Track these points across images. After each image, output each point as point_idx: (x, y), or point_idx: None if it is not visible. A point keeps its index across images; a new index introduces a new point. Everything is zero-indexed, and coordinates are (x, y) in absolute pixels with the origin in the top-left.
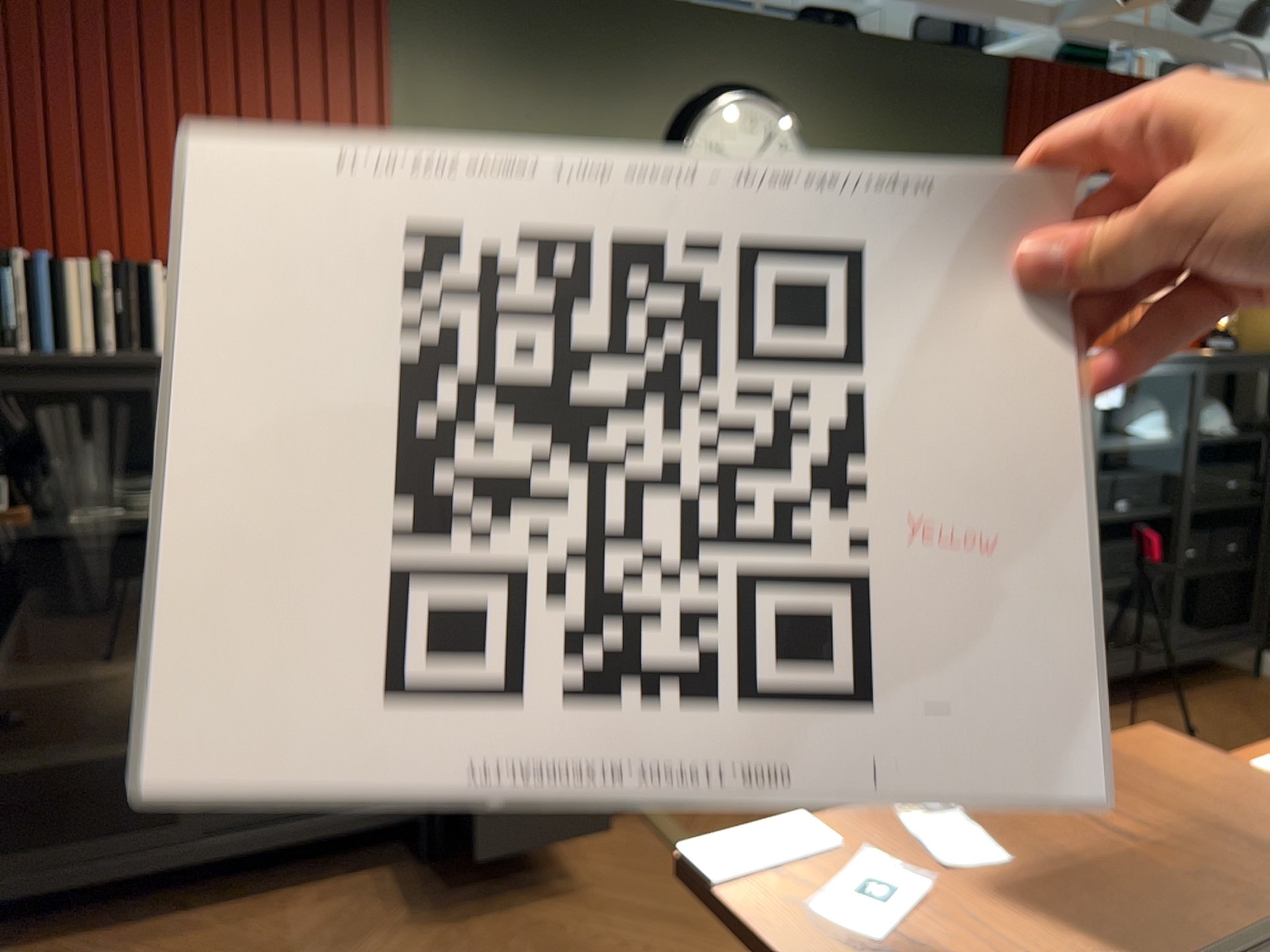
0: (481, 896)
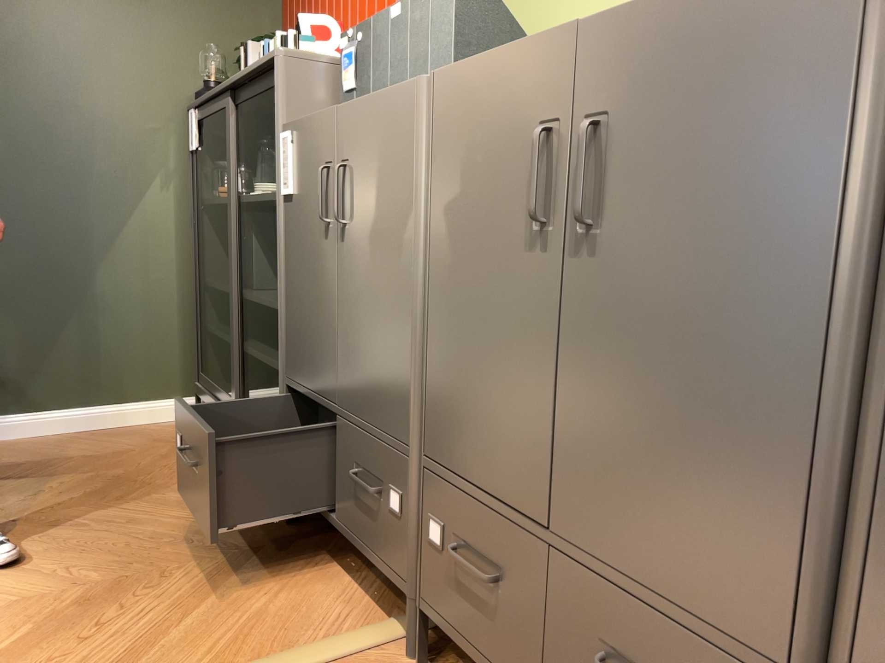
0: (227, 547)
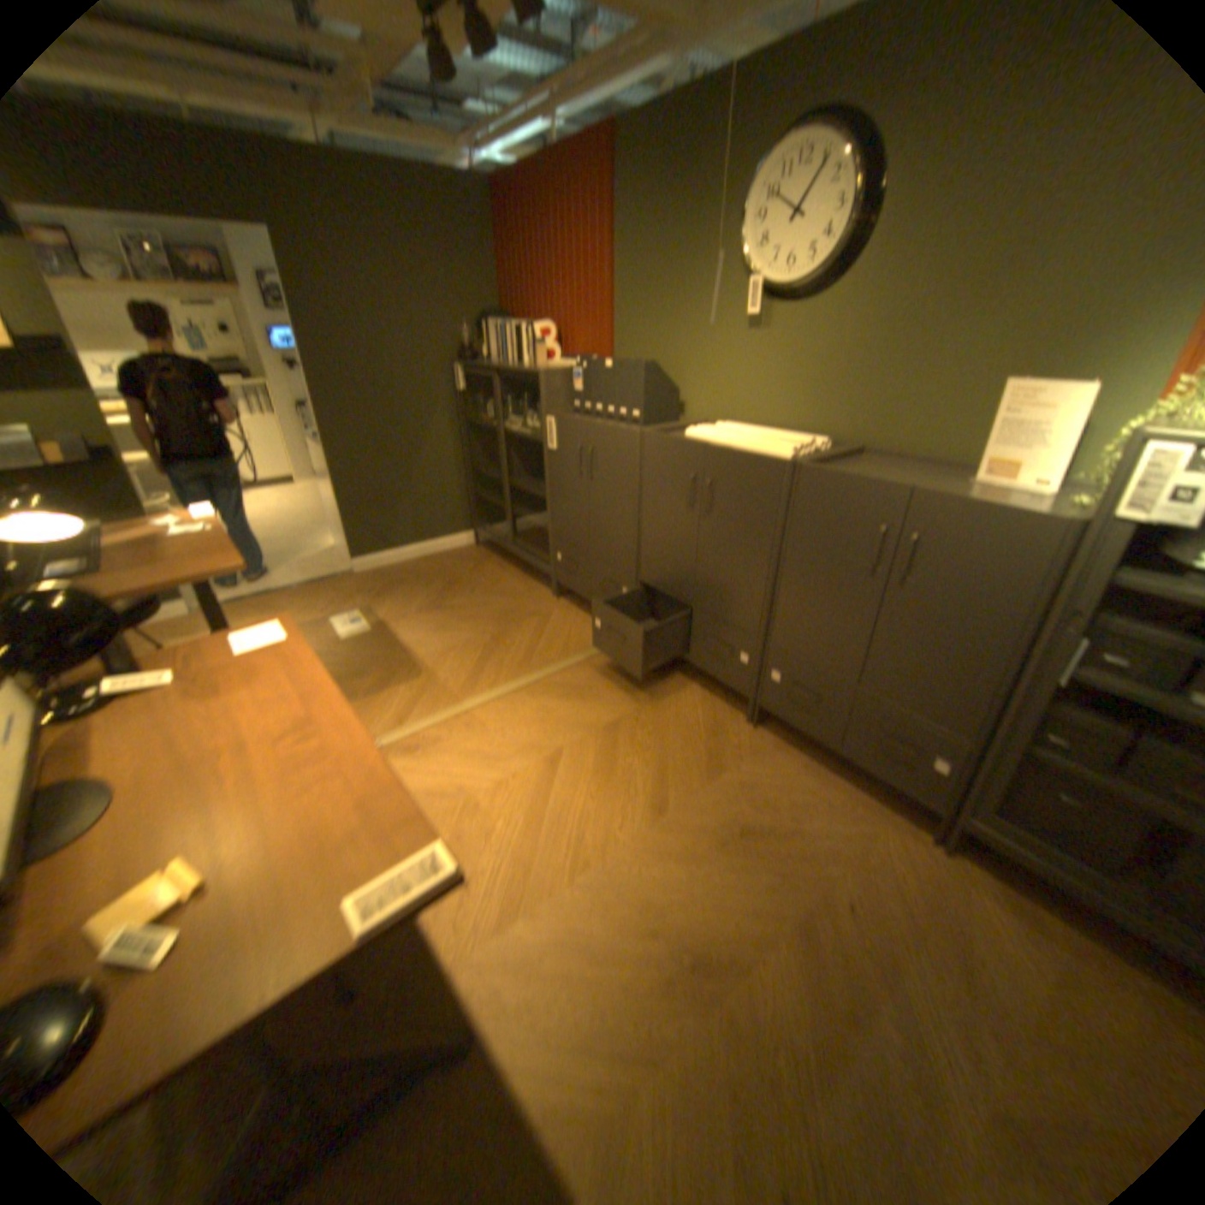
0: (537, 611)
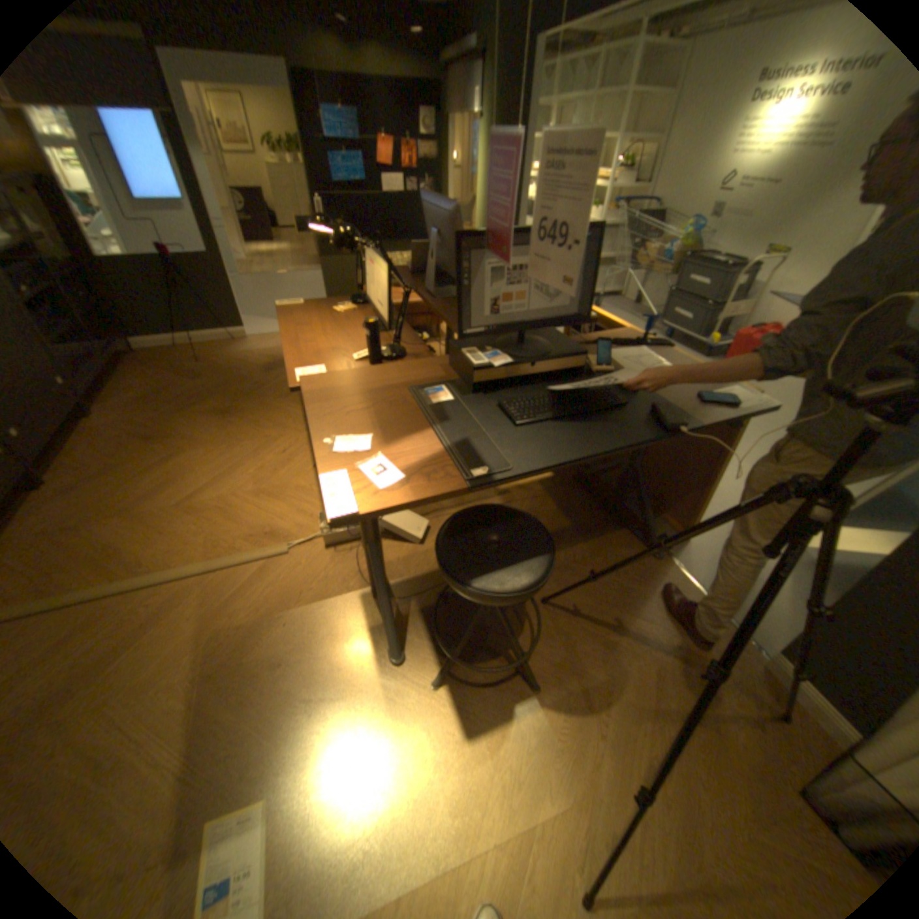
0: None
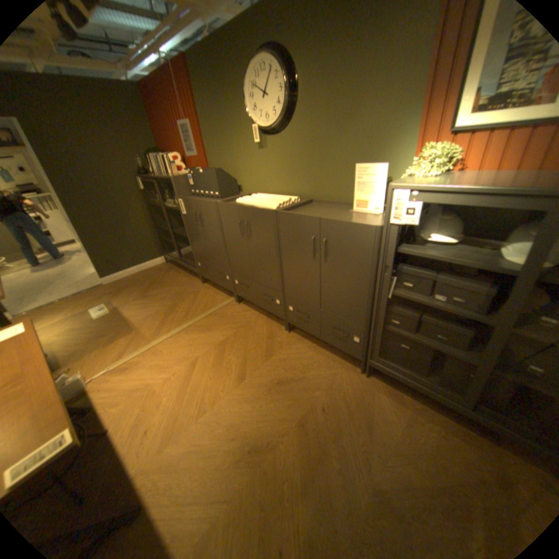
0: (193, 291)
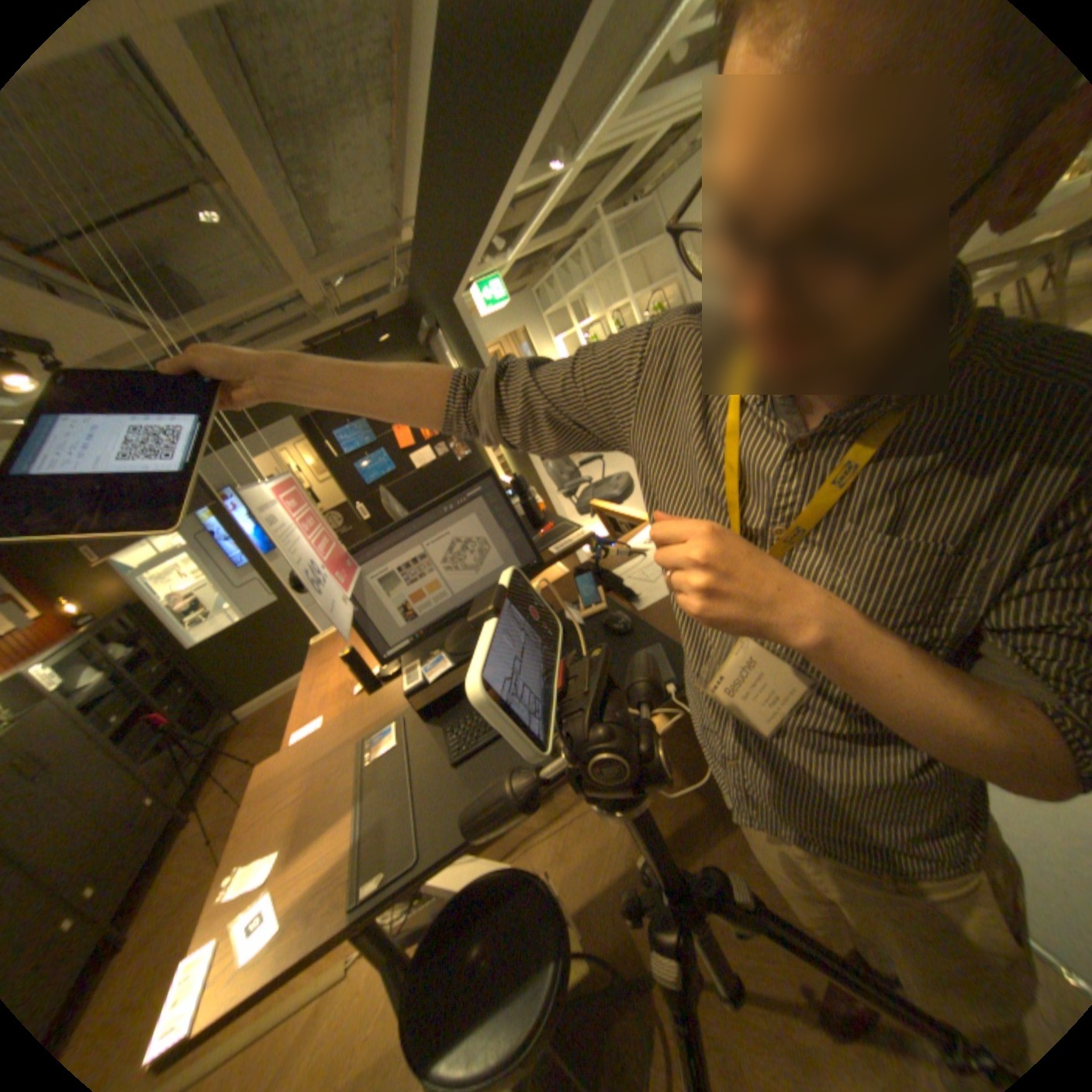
0: None
